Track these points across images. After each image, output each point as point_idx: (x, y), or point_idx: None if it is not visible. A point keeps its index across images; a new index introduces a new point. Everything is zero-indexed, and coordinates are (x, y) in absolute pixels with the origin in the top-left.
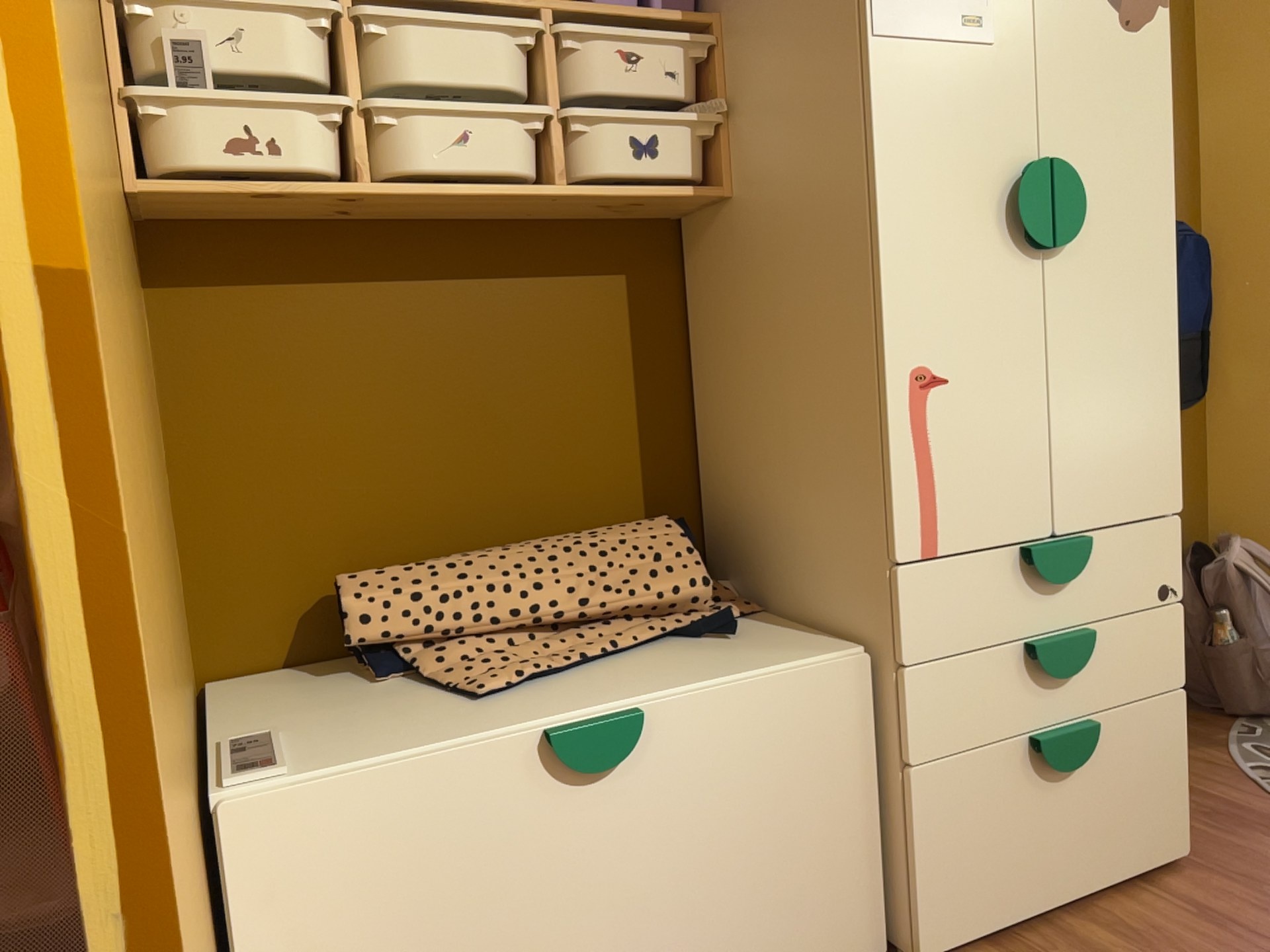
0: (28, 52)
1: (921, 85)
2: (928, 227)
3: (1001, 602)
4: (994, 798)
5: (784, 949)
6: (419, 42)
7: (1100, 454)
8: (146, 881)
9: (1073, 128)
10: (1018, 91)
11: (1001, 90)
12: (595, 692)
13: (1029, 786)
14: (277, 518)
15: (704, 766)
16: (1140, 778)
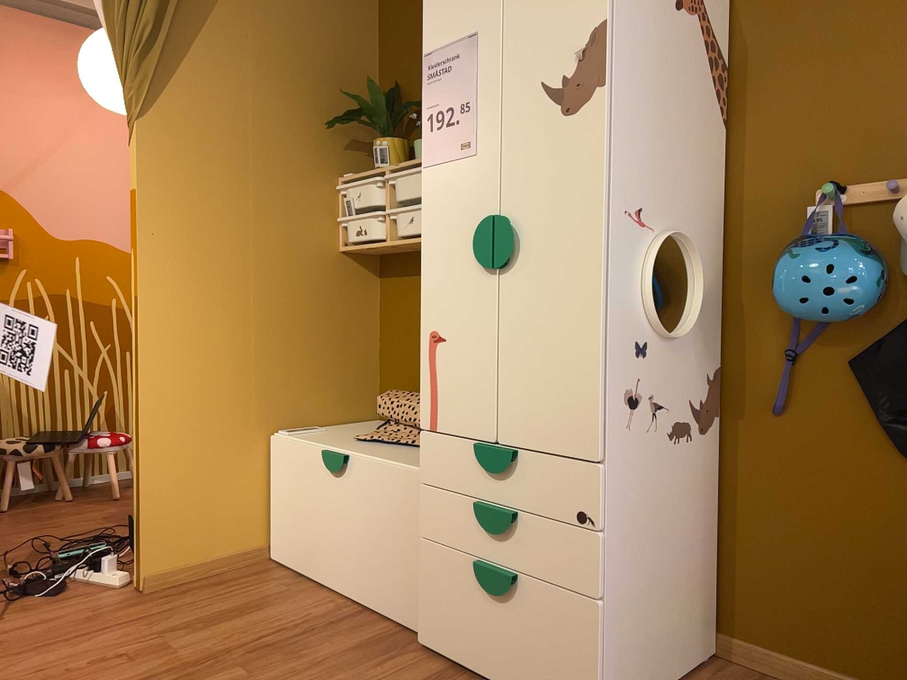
0: (138, 255)
1: (440, 185)
2: (440, 258)
3: (466, 470)
4: (456, 582)
5: (385, 593)
6: (403, 183)
7: (531, 401)
8: (139, 405)
9: (522, 190)
10: (487, 176)
11: (478, 178)
12: (364, 448)
13: (476, 589)
14: (398, 365)
15: (364, 490)
16: (553, 642)
